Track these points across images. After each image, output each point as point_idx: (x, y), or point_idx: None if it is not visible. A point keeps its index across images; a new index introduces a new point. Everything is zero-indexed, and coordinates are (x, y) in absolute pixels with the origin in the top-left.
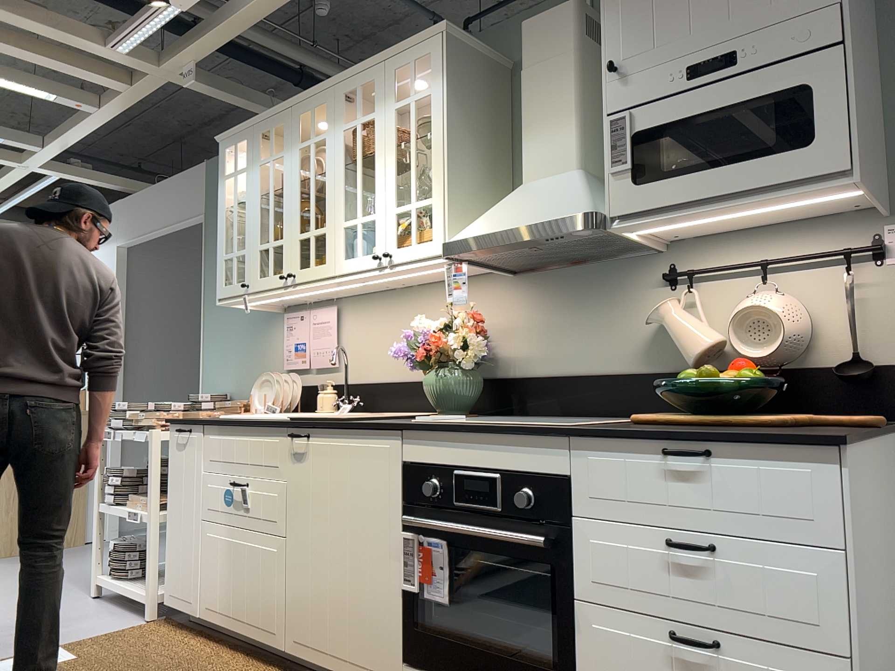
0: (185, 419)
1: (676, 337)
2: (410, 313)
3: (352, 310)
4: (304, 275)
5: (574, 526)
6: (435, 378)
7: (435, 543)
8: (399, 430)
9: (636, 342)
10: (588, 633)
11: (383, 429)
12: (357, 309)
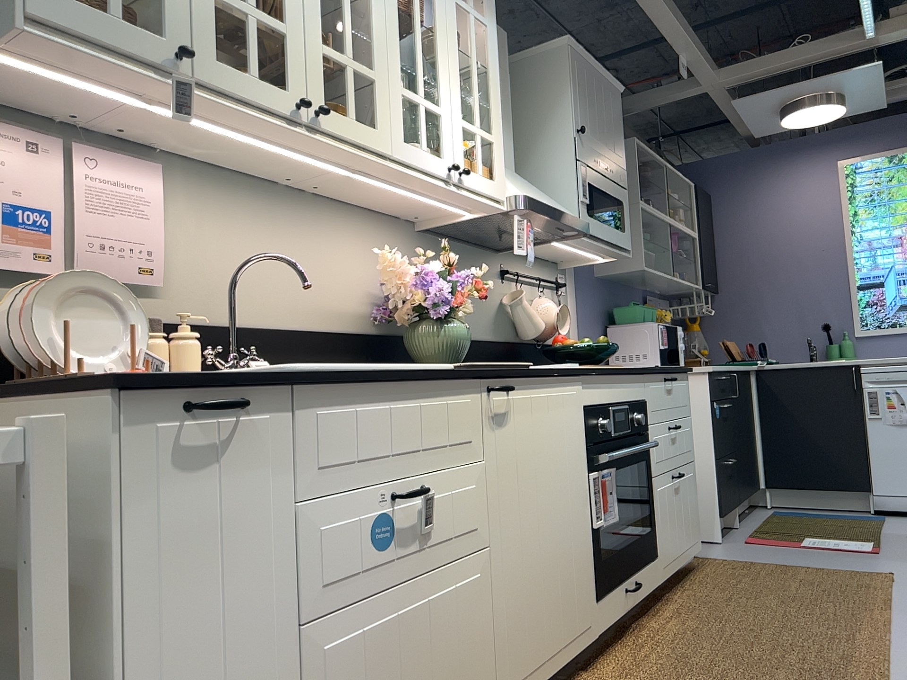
0: (160, 374)
1: (527, 317)
2: (305, 231)
3: (190, 187)
4: (339, 125)
5: (649, 430)
6: (453, 328)
7: (606, 472)
8: (585, 374)
9: (491, 317)
10: (657, 494)
11: (576, 374)
12: (202, 190)
